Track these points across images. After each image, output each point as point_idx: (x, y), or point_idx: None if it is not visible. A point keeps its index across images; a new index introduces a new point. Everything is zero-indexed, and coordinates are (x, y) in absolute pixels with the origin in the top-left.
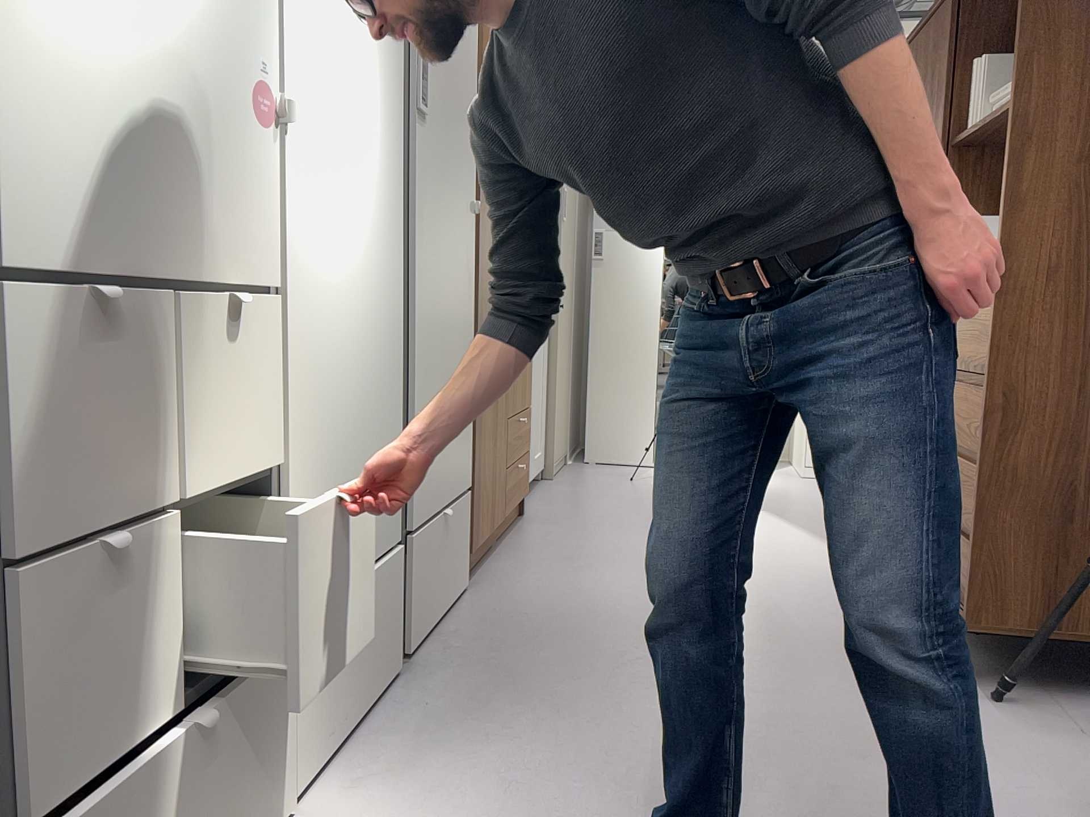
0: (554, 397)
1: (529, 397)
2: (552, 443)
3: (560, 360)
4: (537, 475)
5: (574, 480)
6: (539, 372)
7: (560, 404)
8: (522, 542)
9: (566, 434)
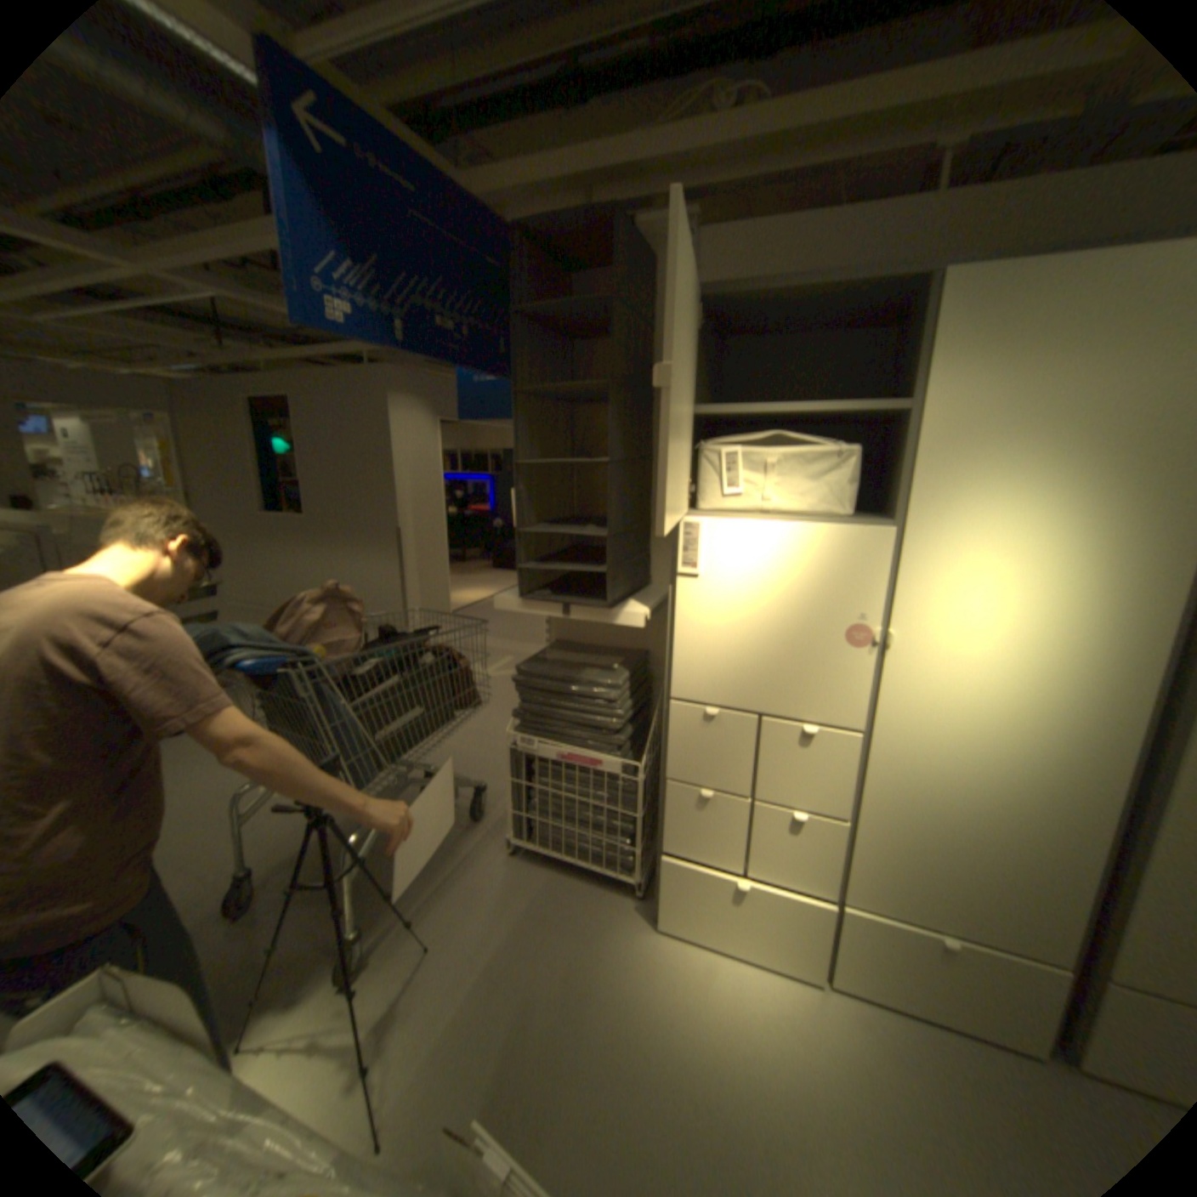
0: None
1: None
2: None
3: None
4: None
5: None
6: None
7: None
8: None
9: None
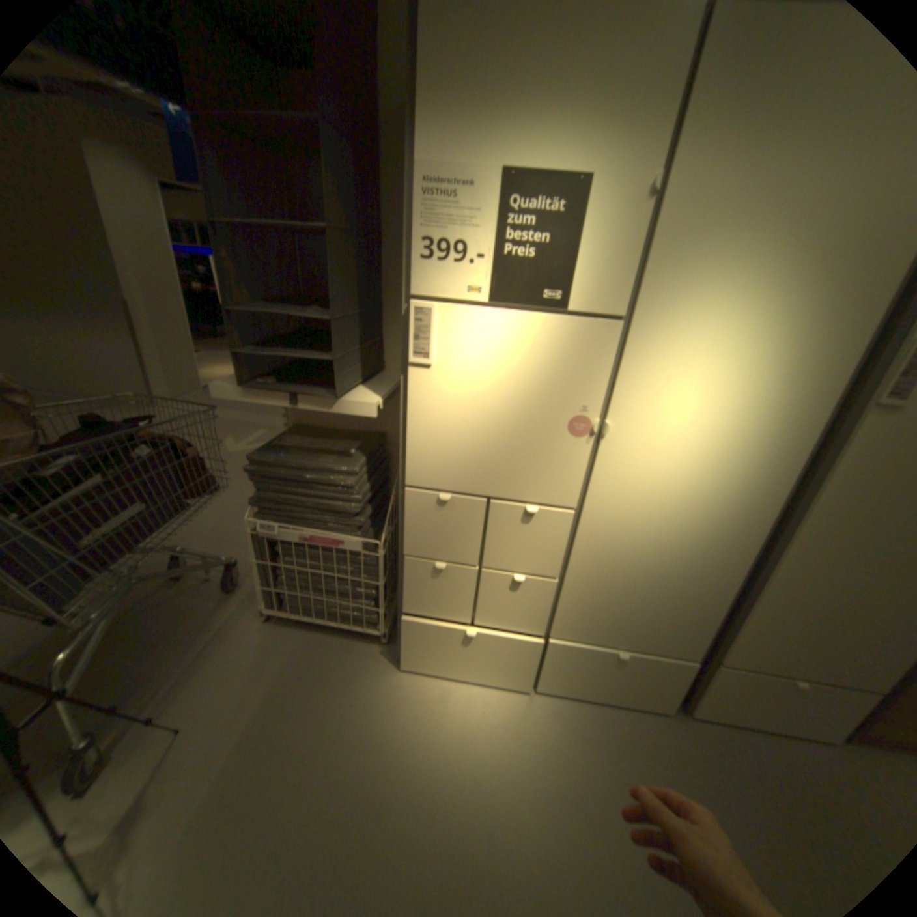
0: None
1: None
2: None
3: None
4: None
5: None
6: None
7: None
8: None
9: None
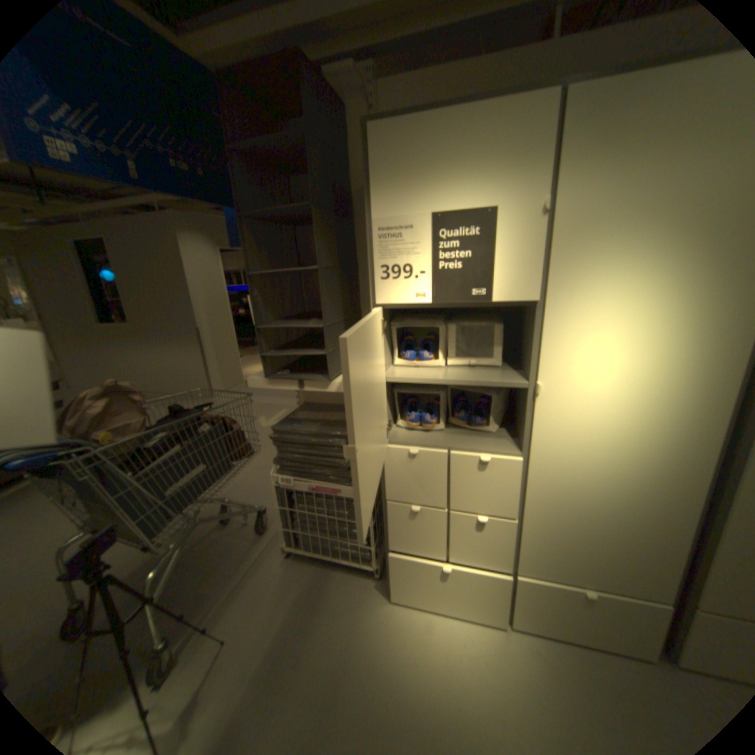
0: None
1: None
2: None
3: None
4: None
5: None
6: None
7: None
8: None
9: None
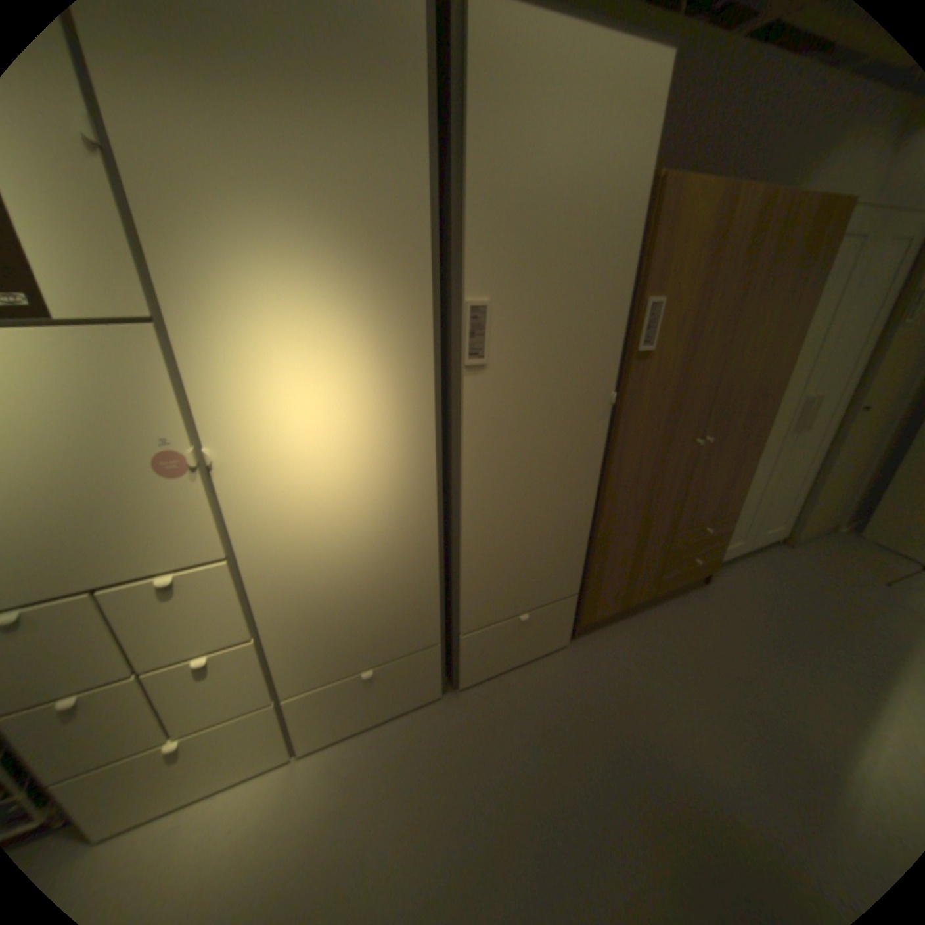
0: (821, 488)
1: (765, 494)
2: (805, 522)
3: (845, 457)
4: (769, 544)
5: (821, 556)
6: (802, 469)
7: (833, 492)
8: (673, 616)
9: (839, 512)
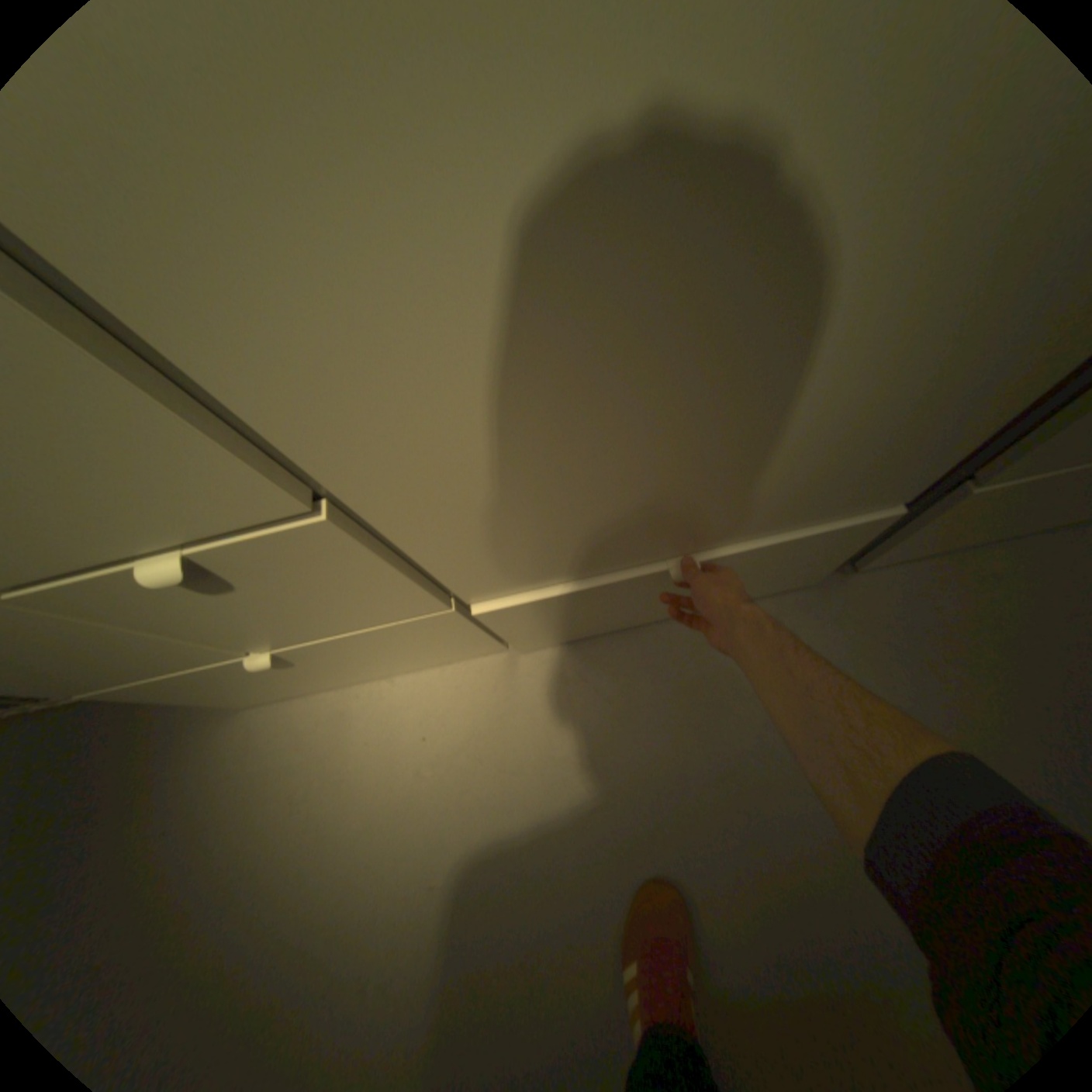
0: None
1: None
2: None
3: None
4: None
5: None
6: None
7: None
8: None
9: None
